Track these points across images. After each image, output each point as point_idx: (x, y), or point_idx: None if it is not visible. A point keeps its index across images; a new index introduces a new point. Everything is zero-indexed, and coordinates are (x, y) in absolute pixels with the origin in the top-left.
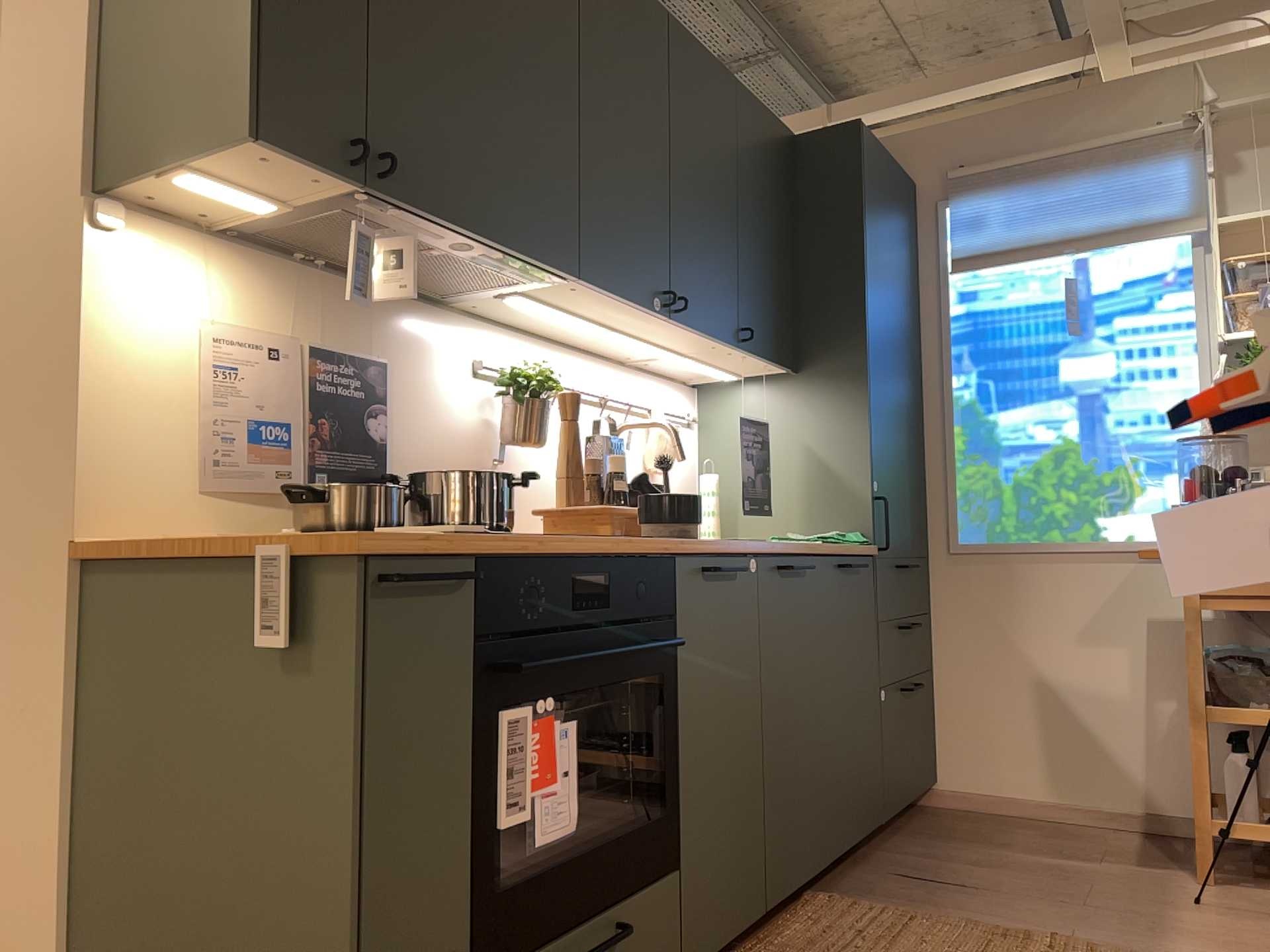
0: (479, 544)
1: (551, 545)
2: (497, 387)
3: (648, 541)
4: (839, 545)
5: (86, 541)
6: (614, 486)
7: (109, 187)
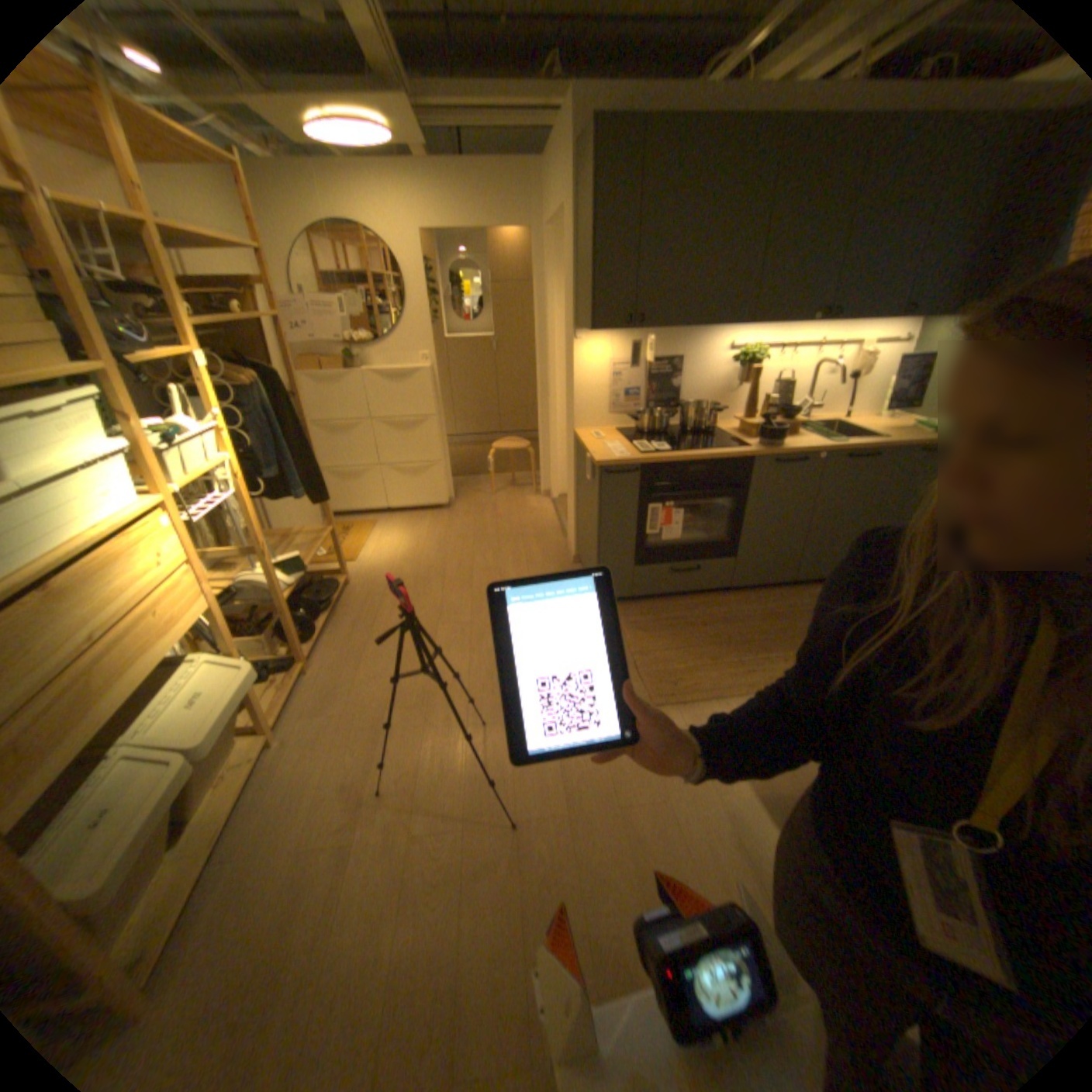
0: (639, 462)
1: (679, 457)
2: (733, 359)
3: (752, 445)
4: (943, 434)
5: (575, 431)
6: (784, 403)
7: (575, 327)
